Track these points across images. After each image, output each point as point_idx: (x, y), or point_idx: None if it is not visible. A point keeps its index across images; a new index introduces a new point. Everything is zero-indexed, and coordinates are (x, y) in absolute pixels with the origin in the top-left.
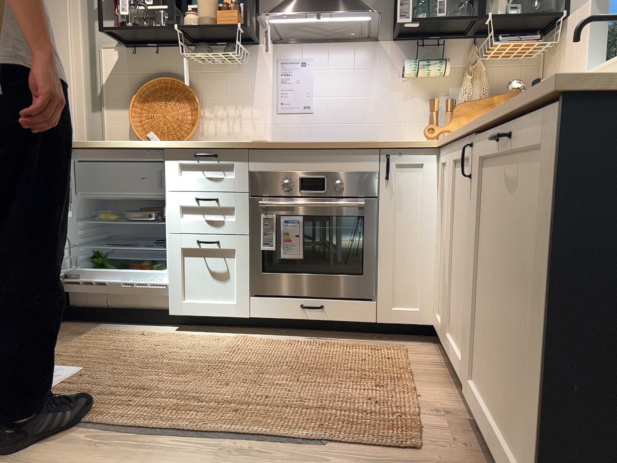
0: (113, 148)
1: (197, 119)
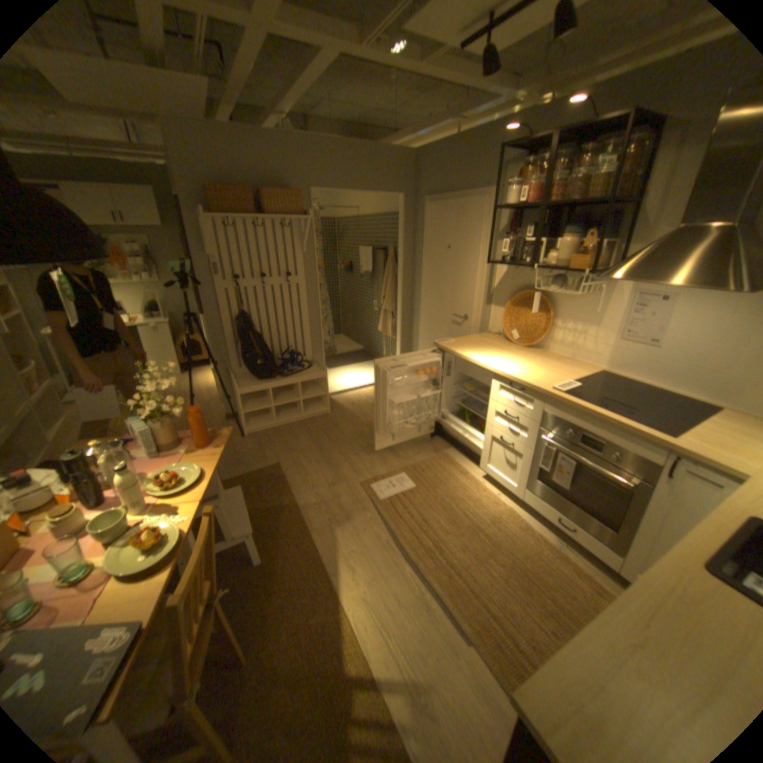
0: (467, 360)
1: (547, 329)
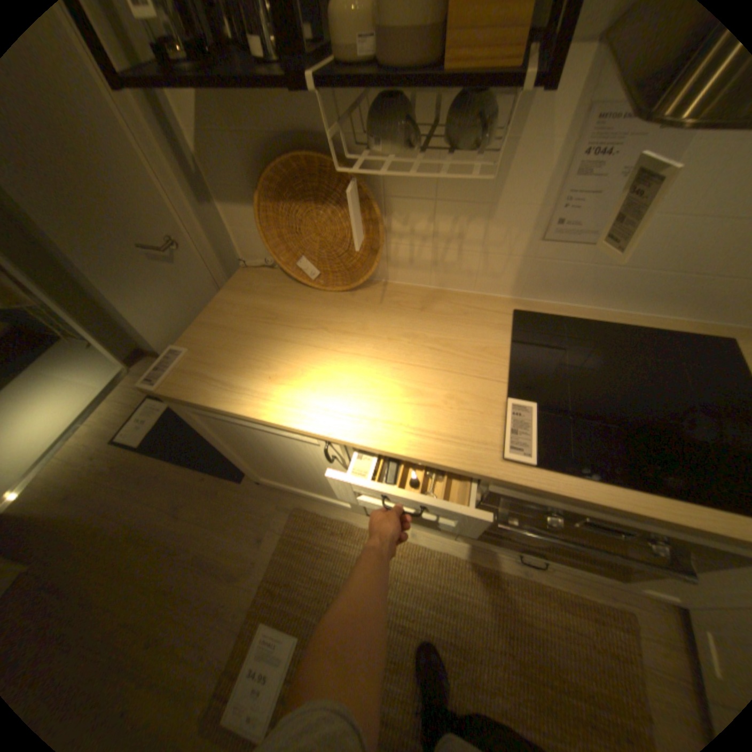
0: (255, 420)
1: (380, 247)
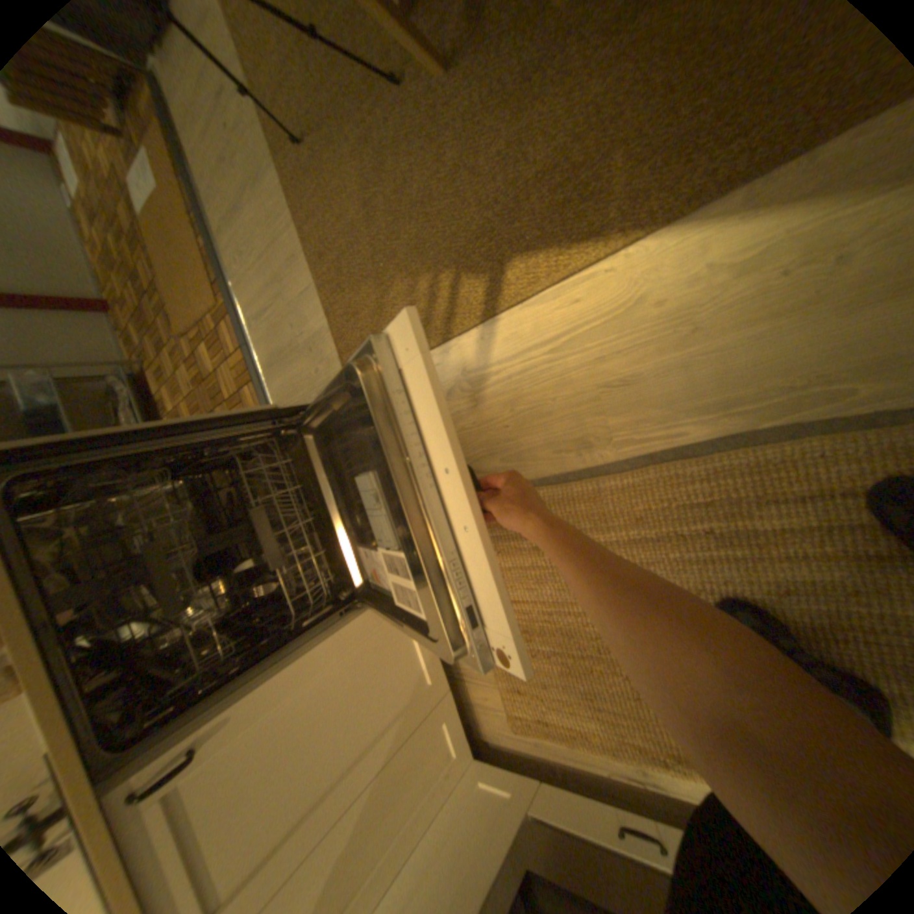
0: None
1: None
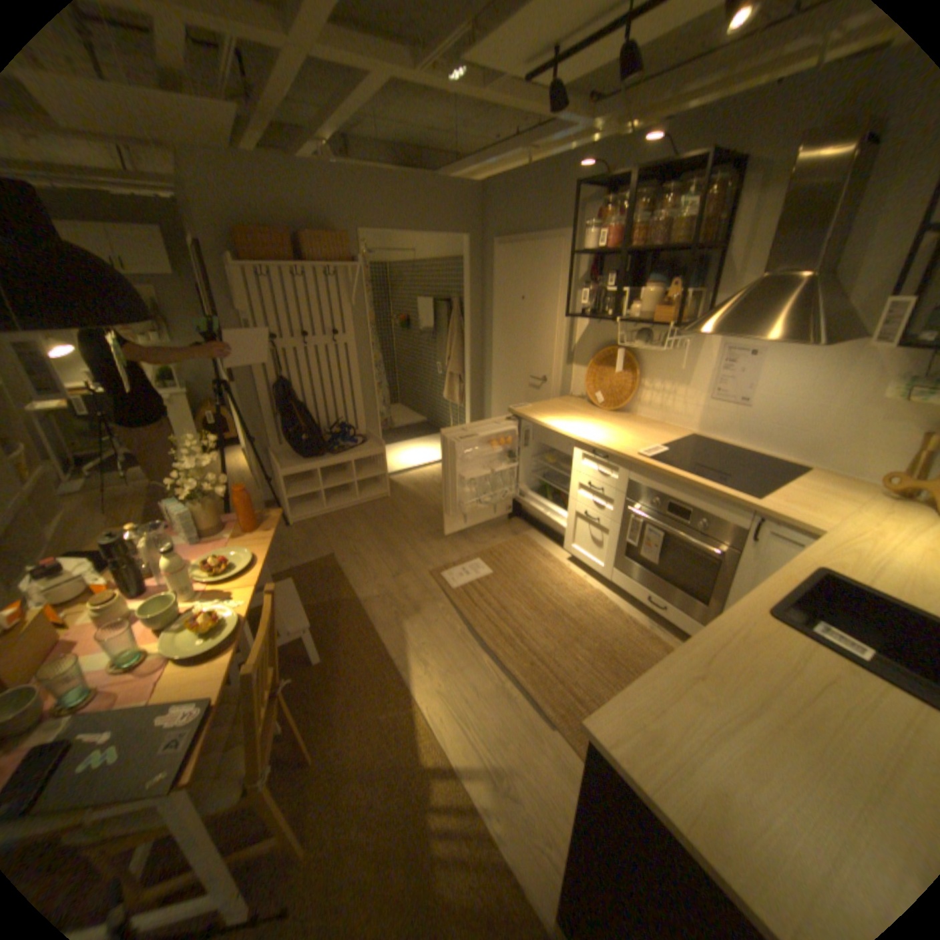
0: (545, 427)
1: (634, 390)
